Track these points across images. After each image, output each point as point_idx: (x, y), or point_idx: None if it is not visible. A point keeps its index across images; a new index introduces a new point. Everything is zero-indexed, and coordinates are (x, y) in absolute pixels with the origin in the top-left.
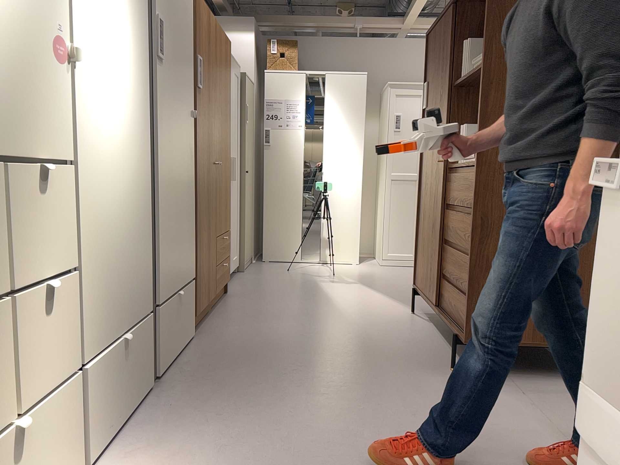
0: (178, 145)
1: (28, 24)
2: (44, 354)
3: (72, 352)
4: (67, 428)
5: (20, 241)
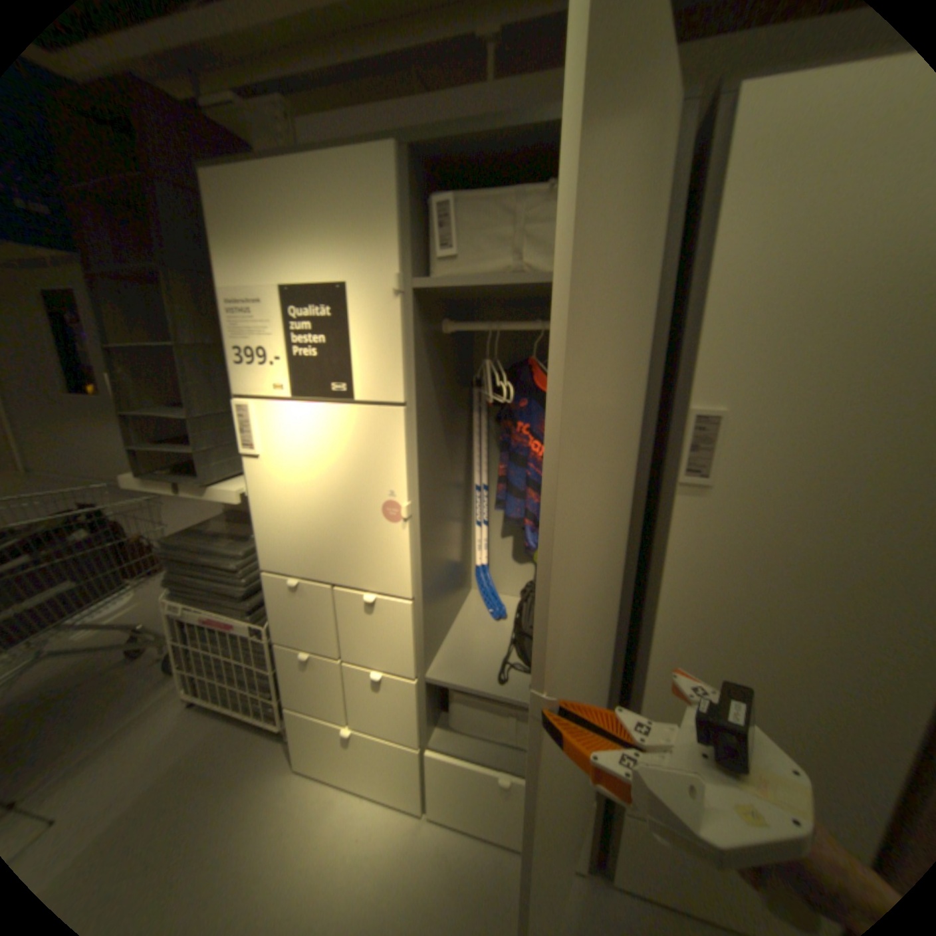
0: (802, 635)
1: (360, 499)
2: (377, 713)
3: (416, 734)
4: (403, 775)
5: (353, 637)
